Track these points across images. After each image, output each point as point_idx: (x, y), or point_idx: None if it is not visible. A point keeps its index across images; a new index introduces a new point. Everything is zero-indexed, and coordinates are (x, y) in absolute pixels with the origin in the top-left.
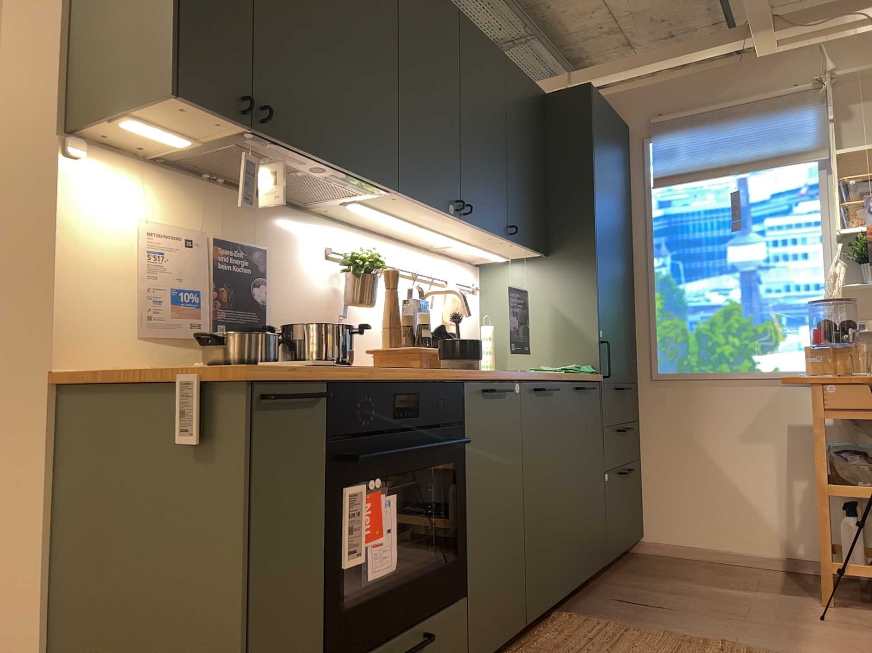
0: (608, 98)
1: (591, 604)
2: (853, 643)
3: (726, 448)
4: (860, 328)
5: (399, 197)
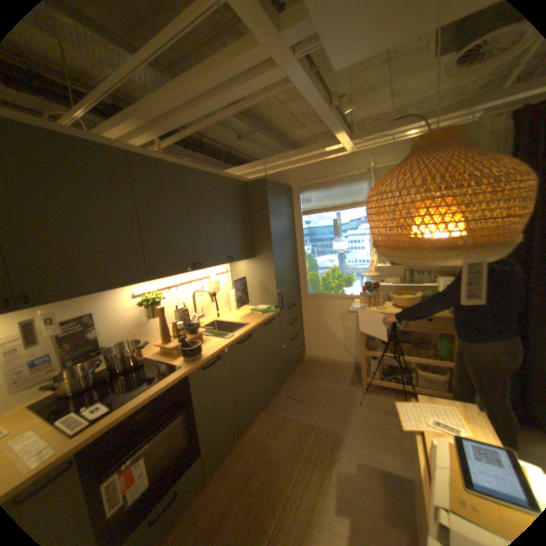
0: (282, 172)
1: (276, 402)
2: (367, 423)
3: (333, 323)
4: (383, 282)
5: (154, 279)
